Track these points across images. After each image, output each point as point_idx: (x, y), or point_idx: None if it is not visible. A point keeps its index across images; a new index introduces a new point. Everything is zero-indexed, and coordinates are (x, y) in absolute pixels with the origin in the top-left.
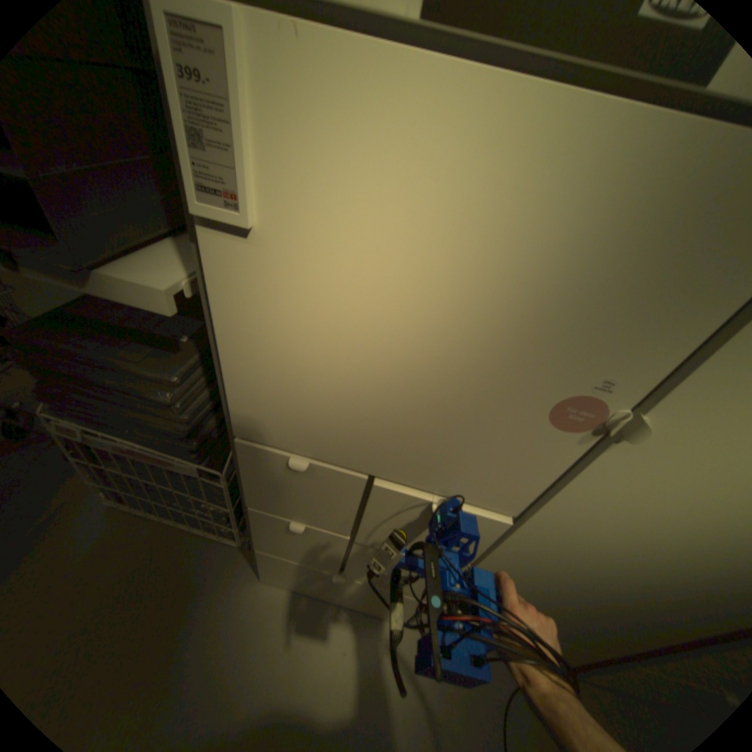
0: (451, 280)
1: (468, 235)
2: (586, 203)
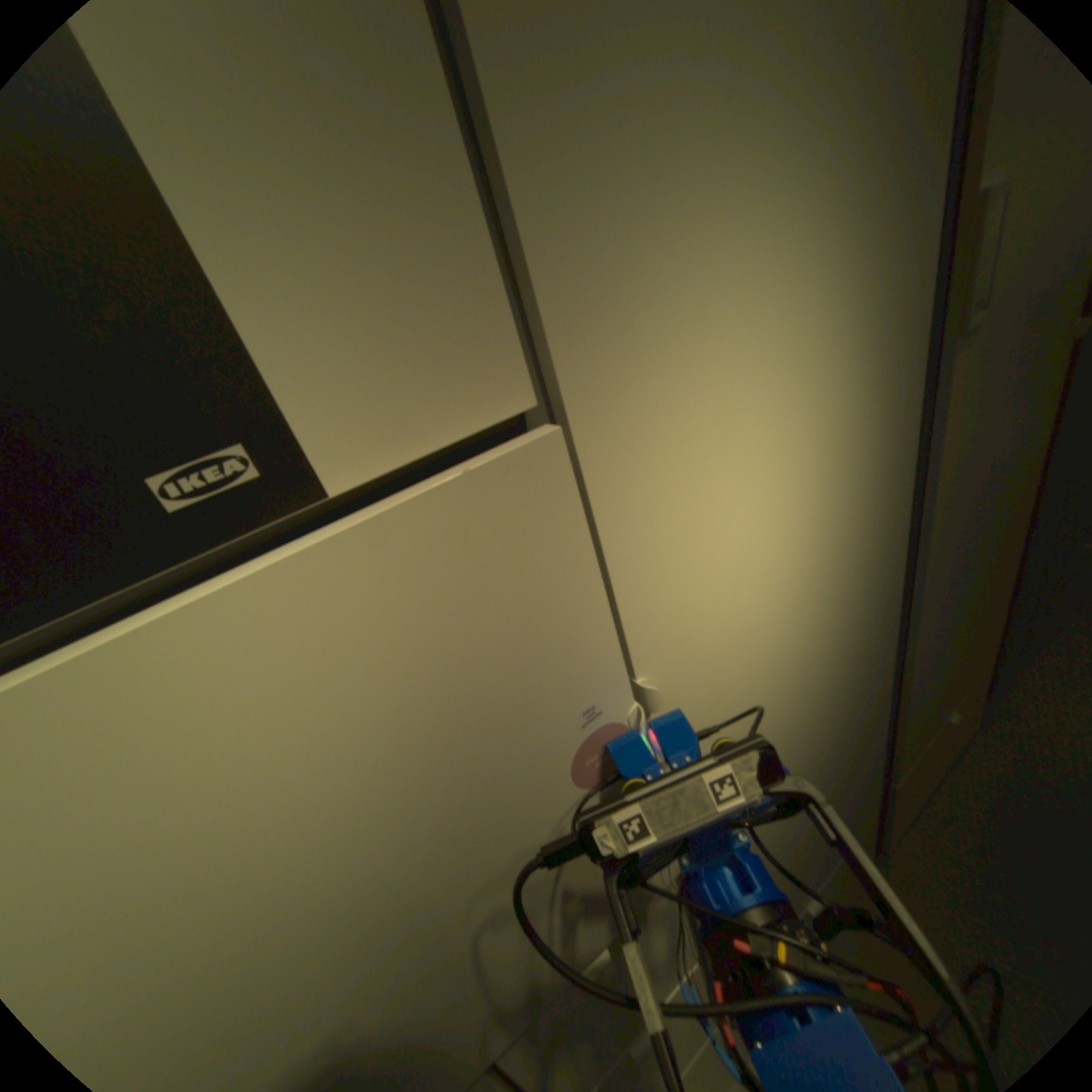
0: (282, 830)
1: (238, 784)
2: (341, 640)
